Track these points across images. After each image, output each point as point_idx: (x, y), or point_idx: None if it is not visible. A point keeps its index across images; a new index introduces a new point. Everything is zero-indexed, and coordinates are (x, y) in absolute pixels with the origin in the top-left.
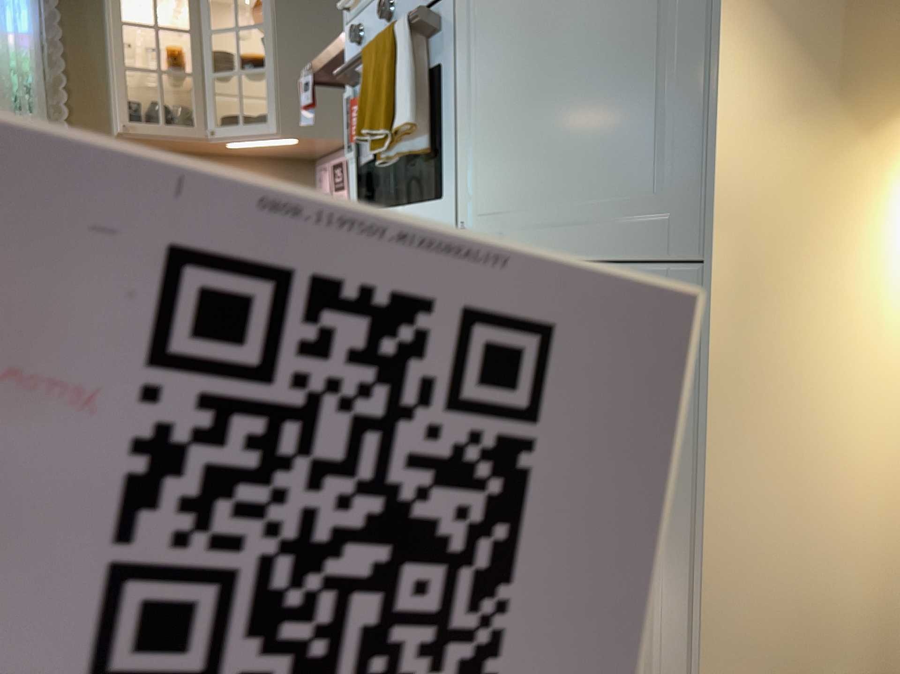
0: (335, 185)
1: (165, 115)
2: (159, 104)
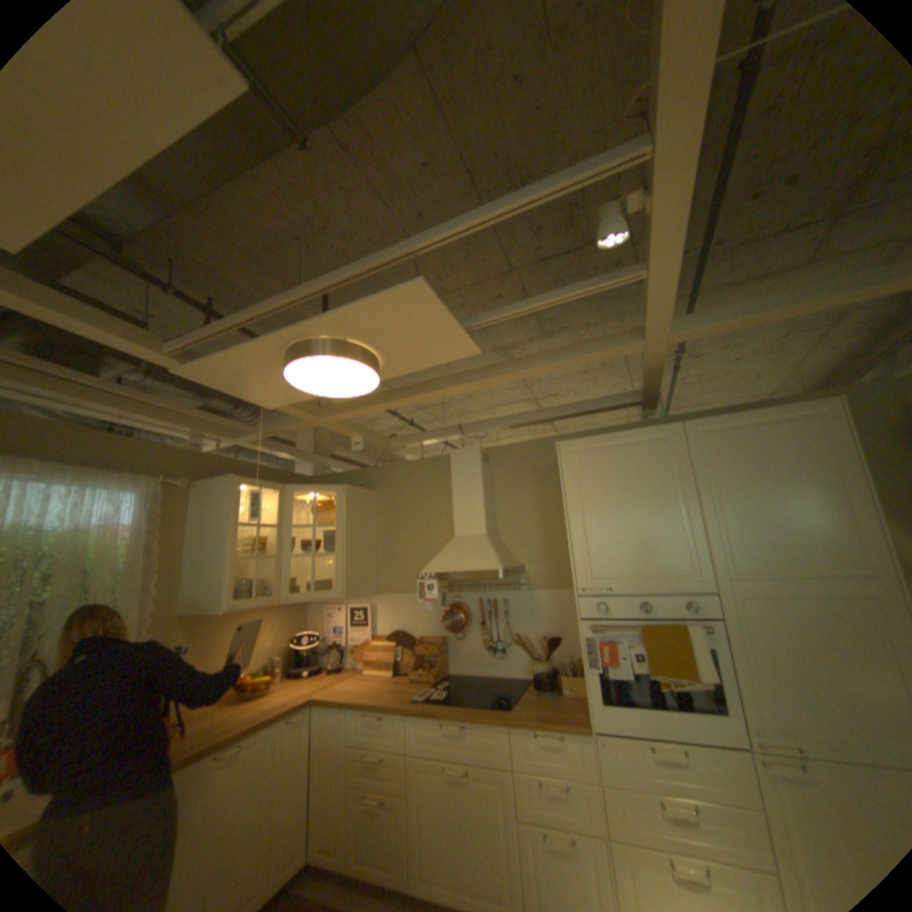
0: (353, 624)
1: (254, 592)
2: (246, 582)
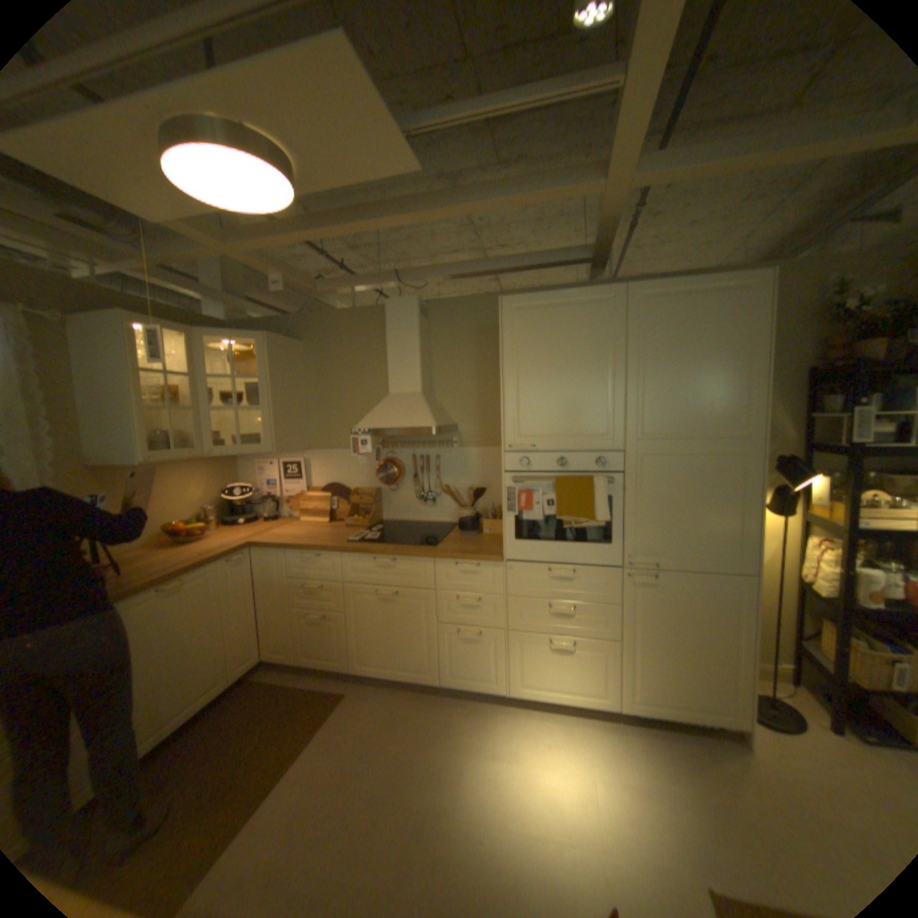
0: (287, 477)
1: (172, 444)
2: (161, 434)
